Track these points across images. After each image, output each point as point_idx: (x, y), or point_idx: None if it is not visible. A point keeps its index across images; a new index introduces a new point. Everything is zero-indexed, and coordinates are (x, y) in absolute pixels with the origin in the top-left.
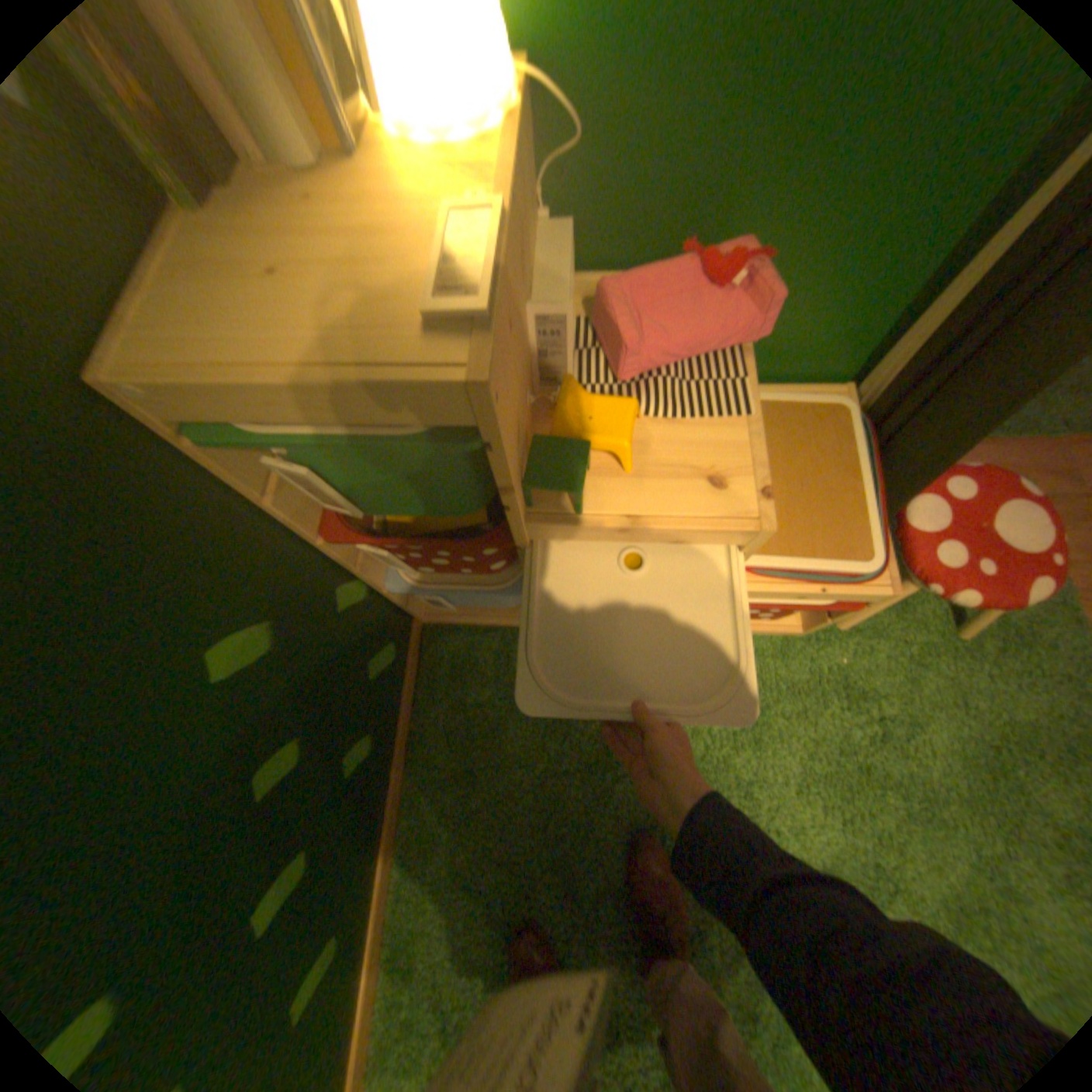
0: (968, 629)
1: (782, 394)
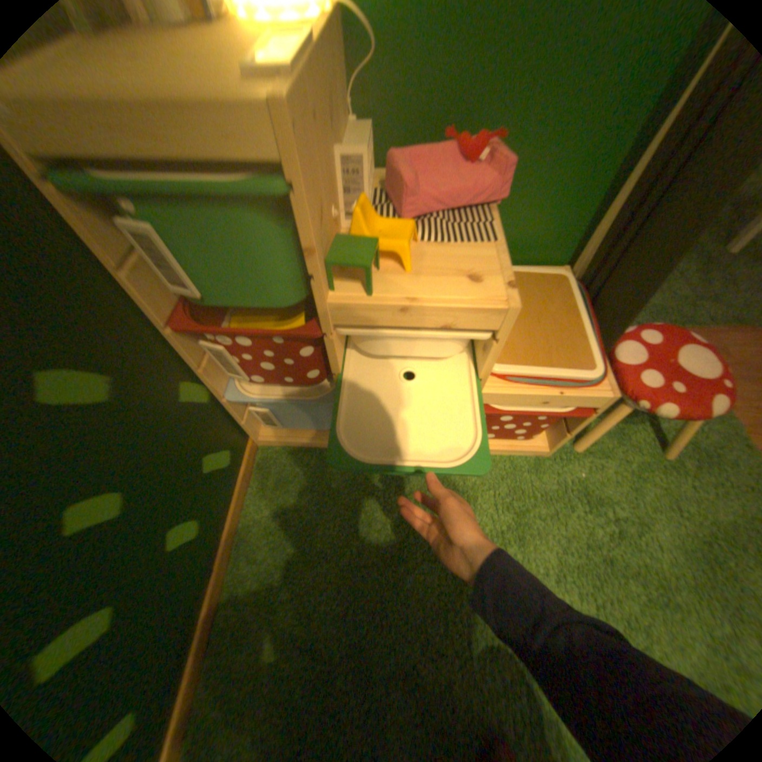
0: (672, 451)
1: (521, 268)
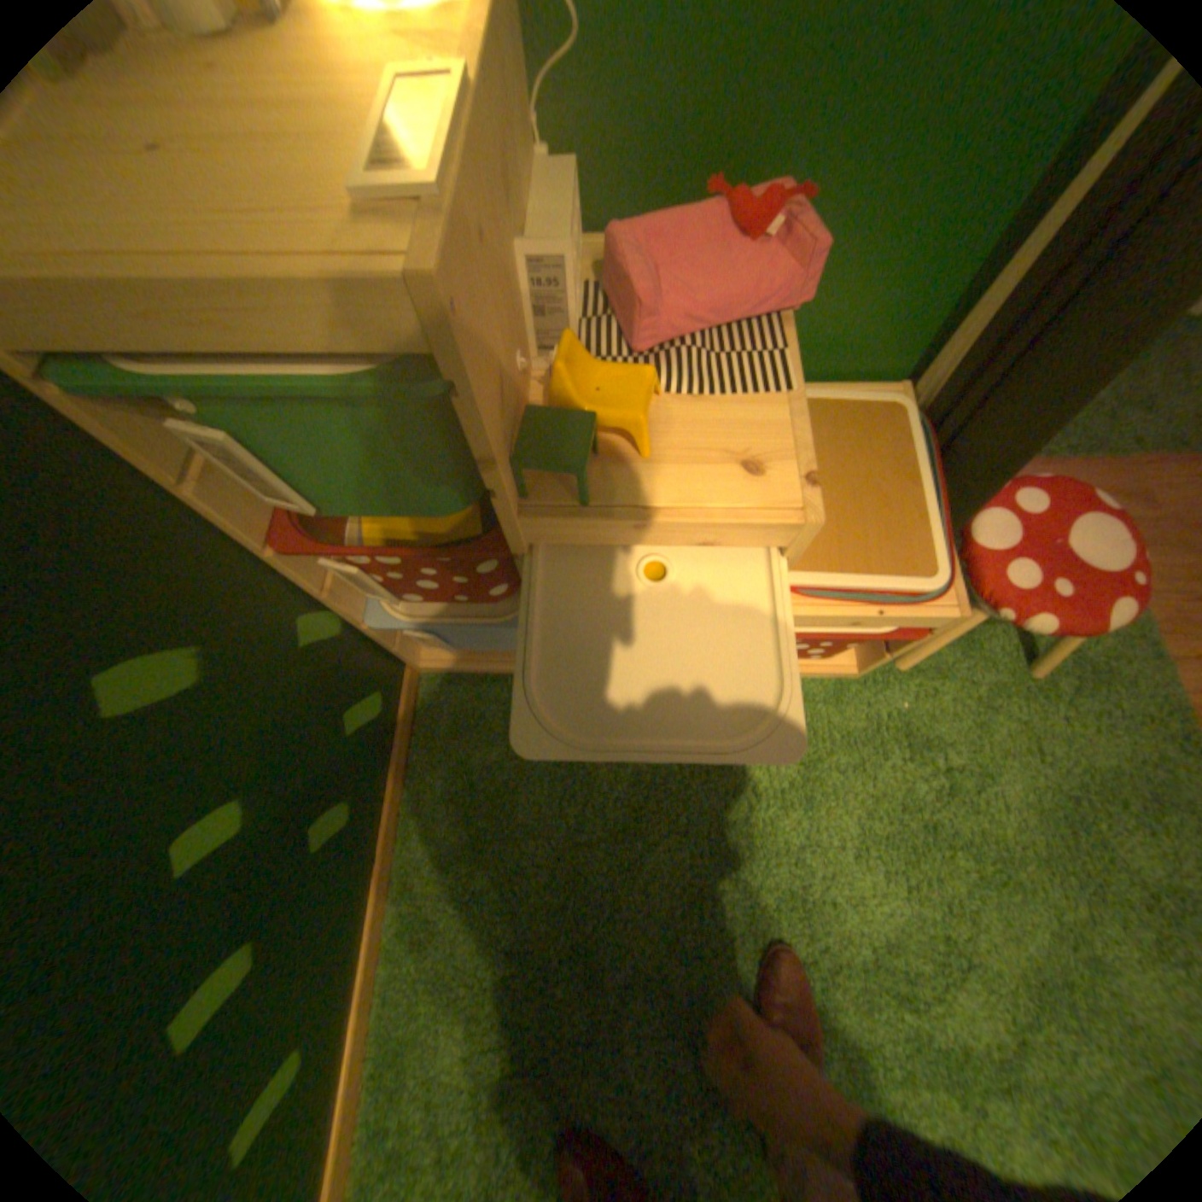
0: (1041, 666)
1: (830, 392)
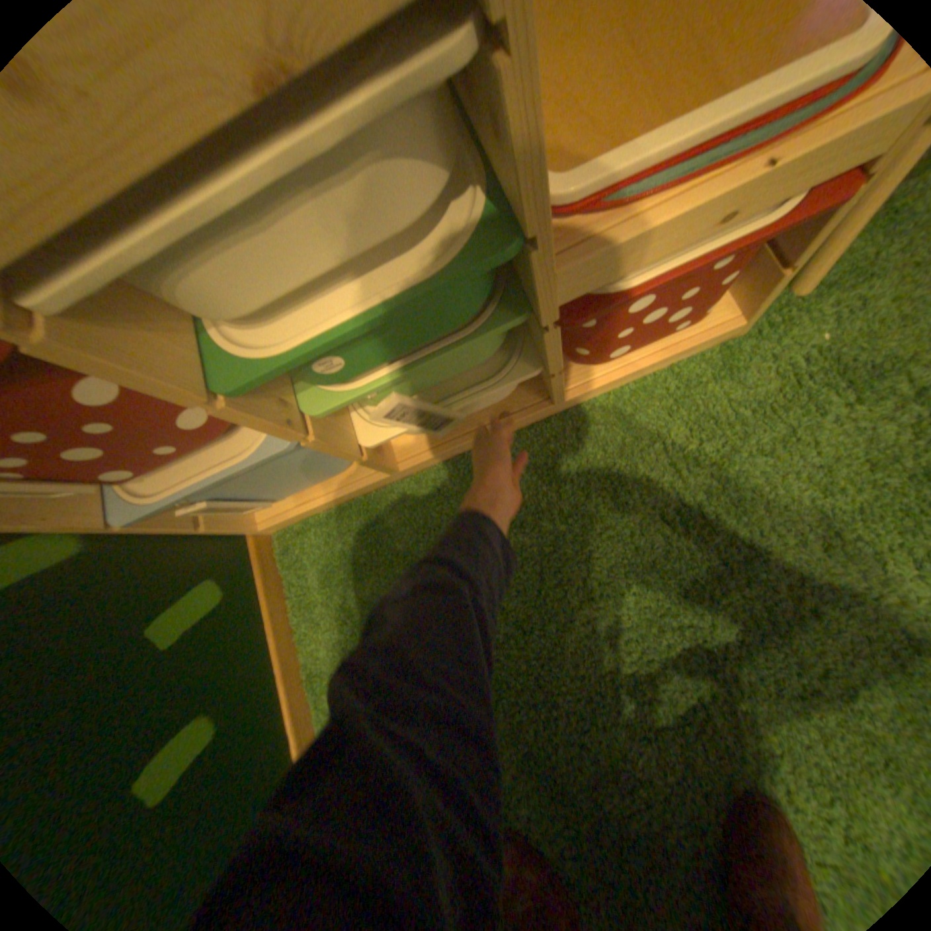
0: None
1: None
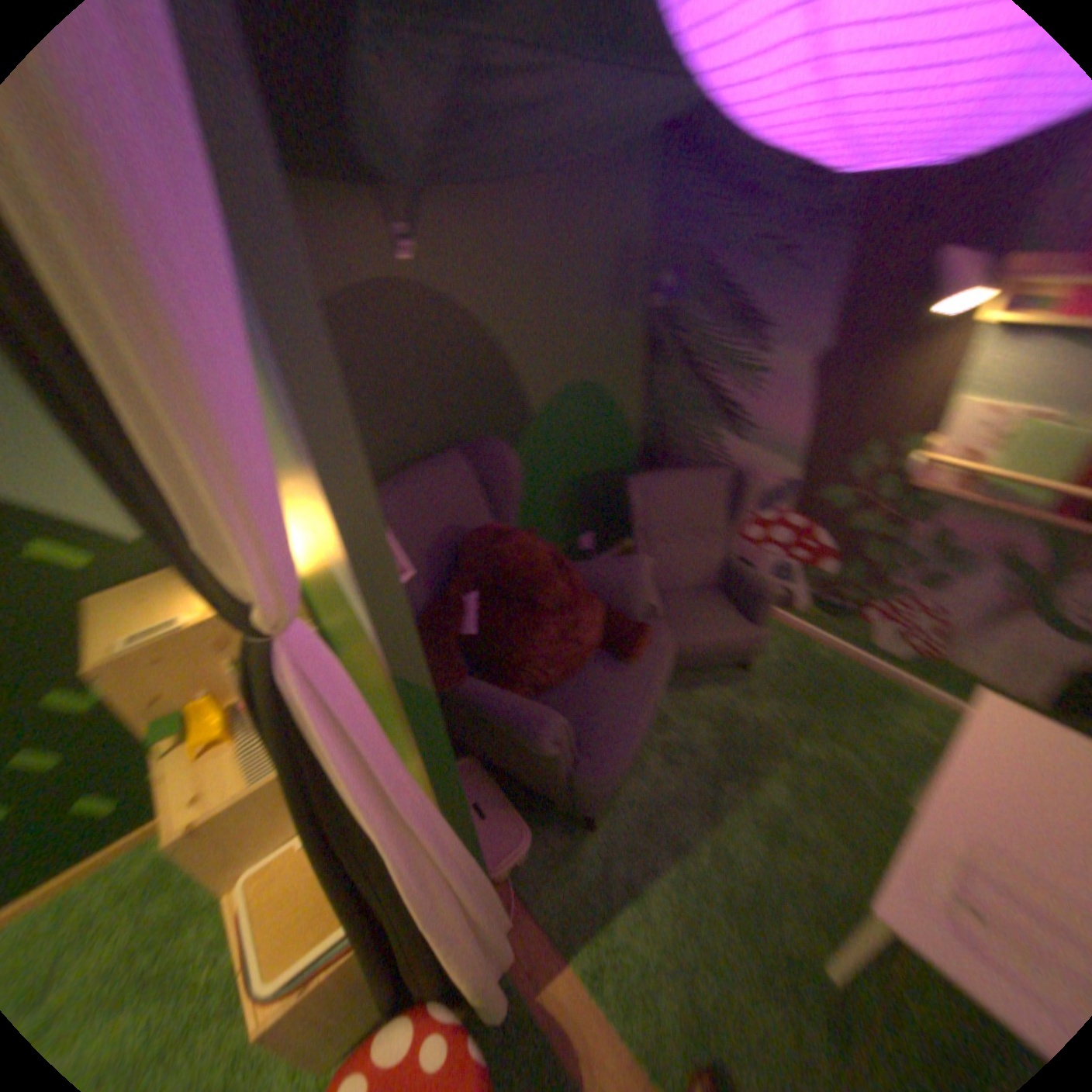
0: None
1: None
